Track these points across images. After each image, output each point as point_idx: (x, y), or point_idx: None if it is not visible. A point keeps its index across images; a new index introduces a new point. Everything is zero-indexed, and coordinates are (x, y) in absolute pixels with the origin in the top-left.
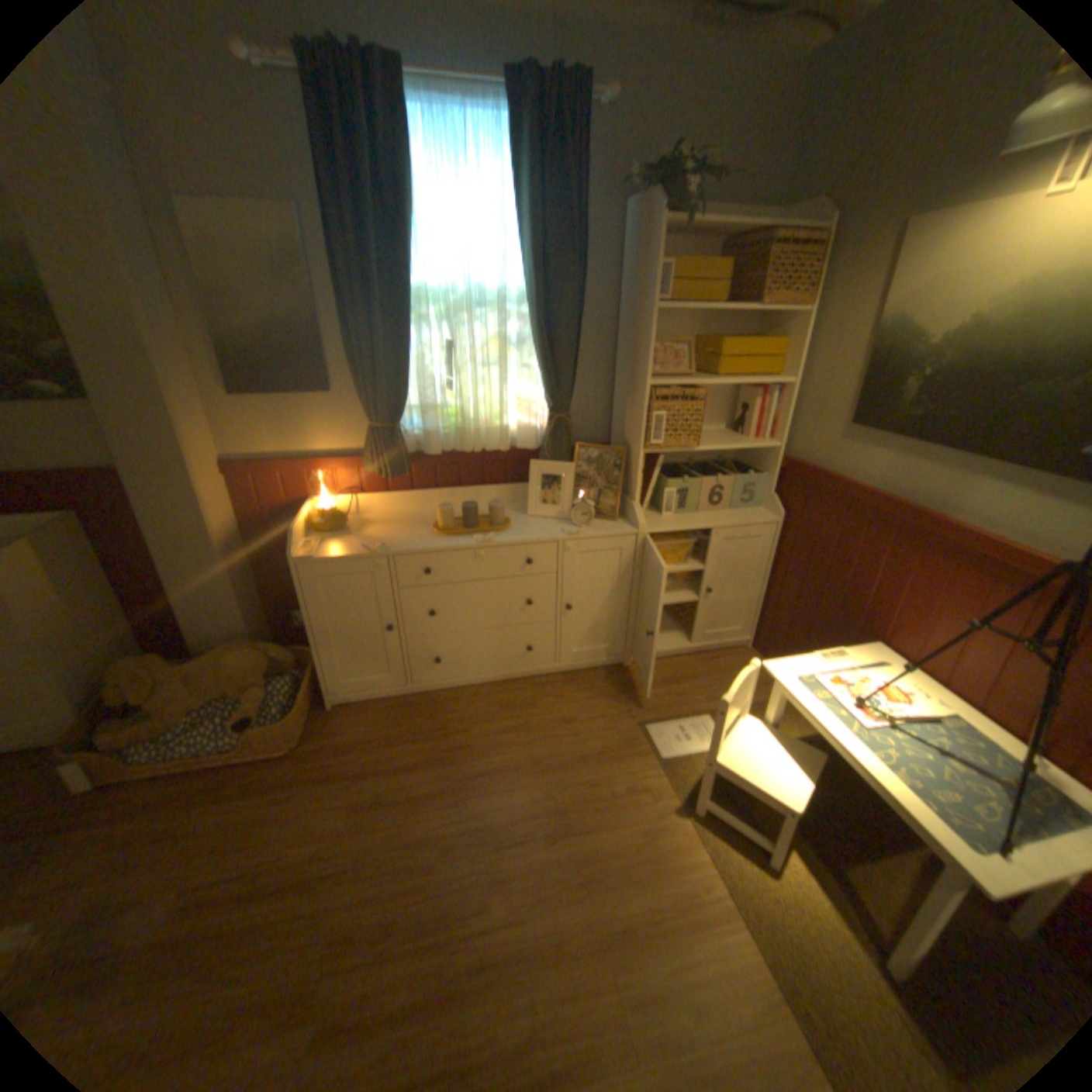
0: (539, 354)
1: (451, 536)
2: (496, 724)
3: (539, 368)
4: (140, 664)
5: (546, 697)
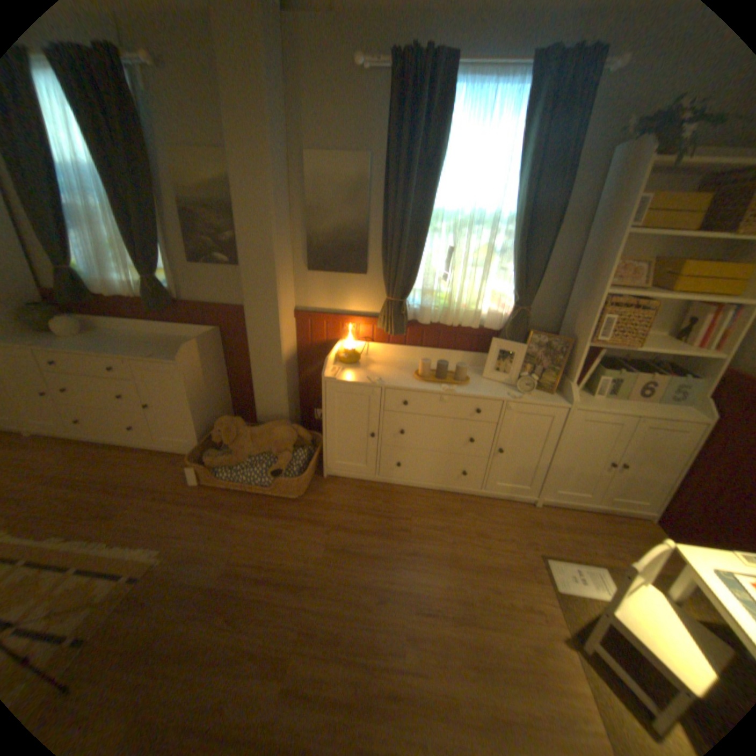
0: (517, 261)
1: (425, 382)
2: (430, 521)
3: (514, 271)
4: (233, 420)
5: (470, 512)
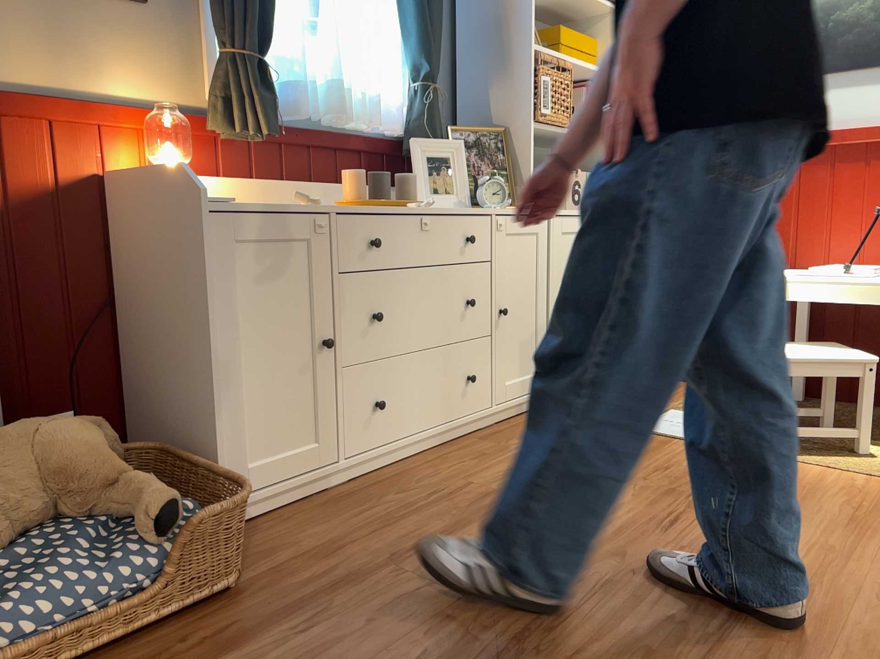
0: (416, 4)
1: (373, 207)
2: (491, 469)
3: (410, 25)
4: None
5: (509, 440)
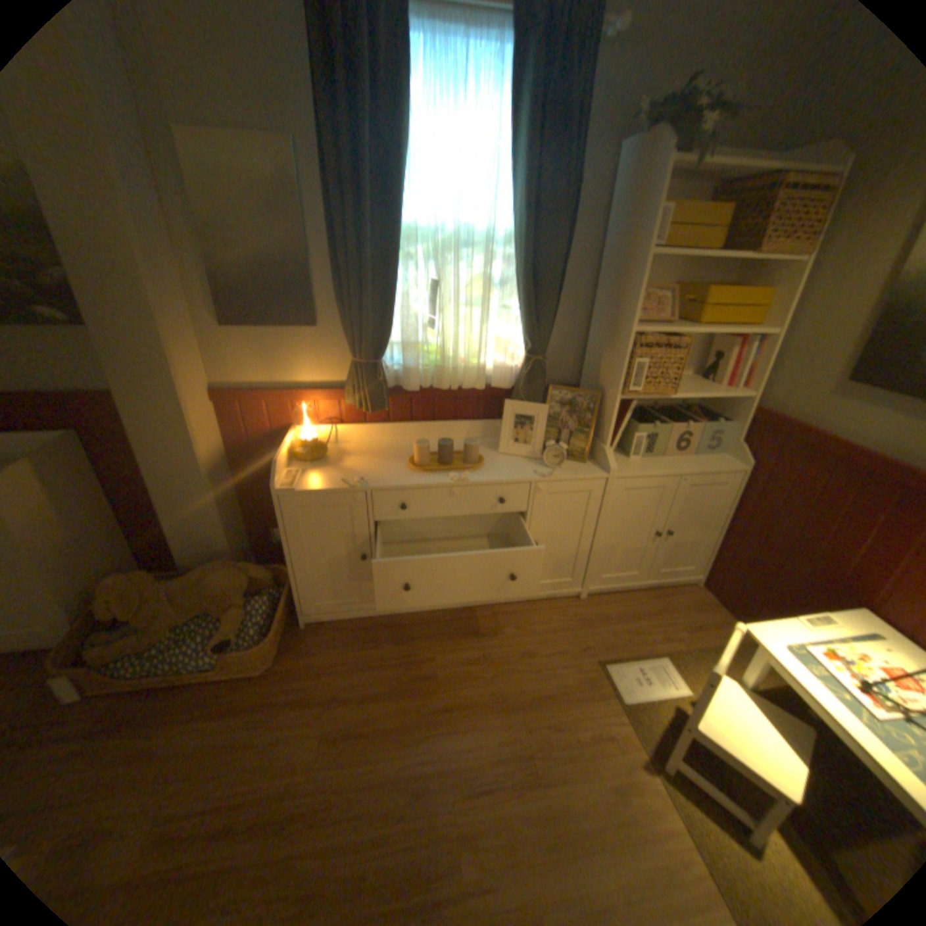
0: (523, 296)
1: (426, 472)
2: (460, 653)
3: (521, 310)
4: (130, 580)
5: (507, 627)
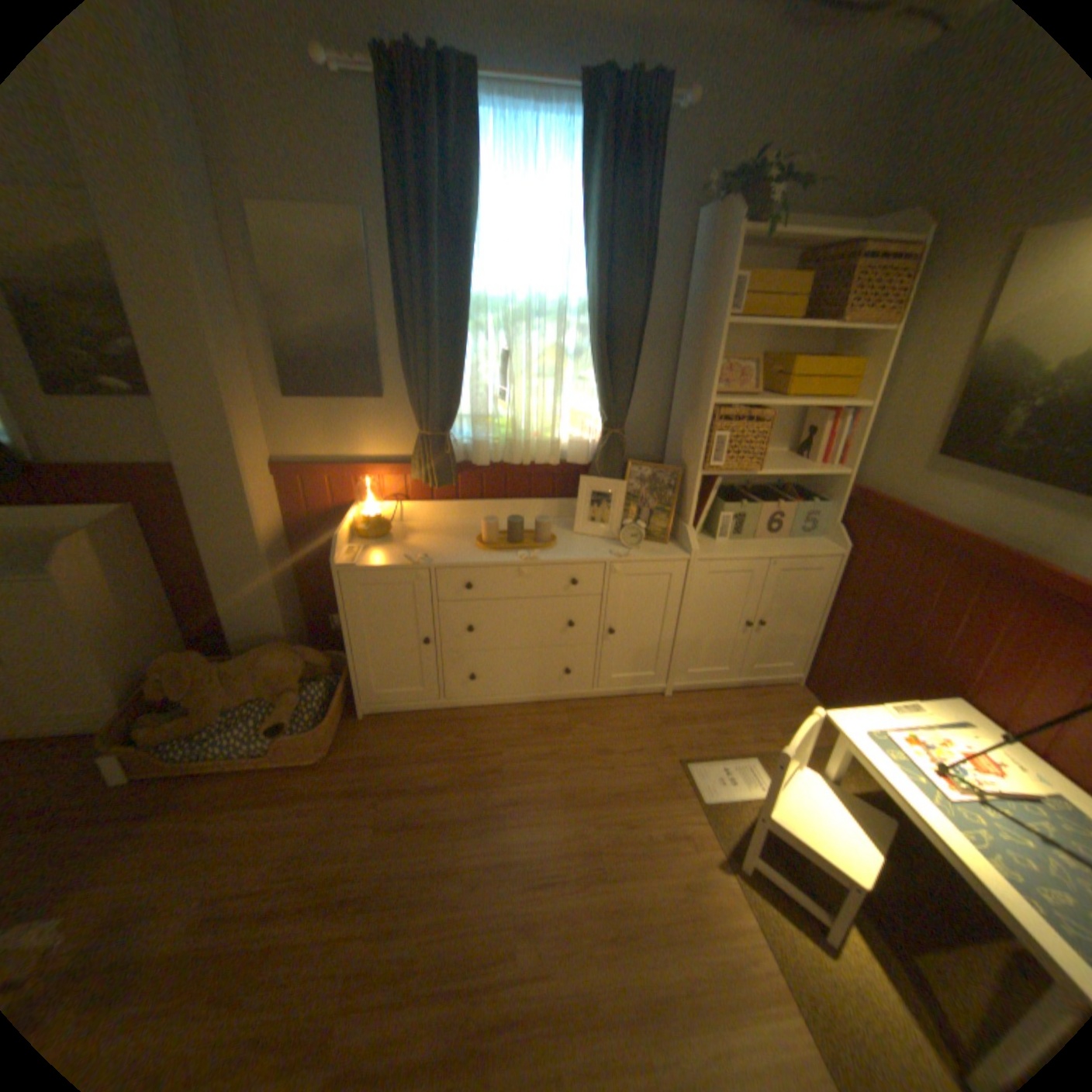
0: (597, 367)
1: (495, 551)
2: (529, 749)
3: (596, 381)
4: (182, 660)
5: (582, 724)
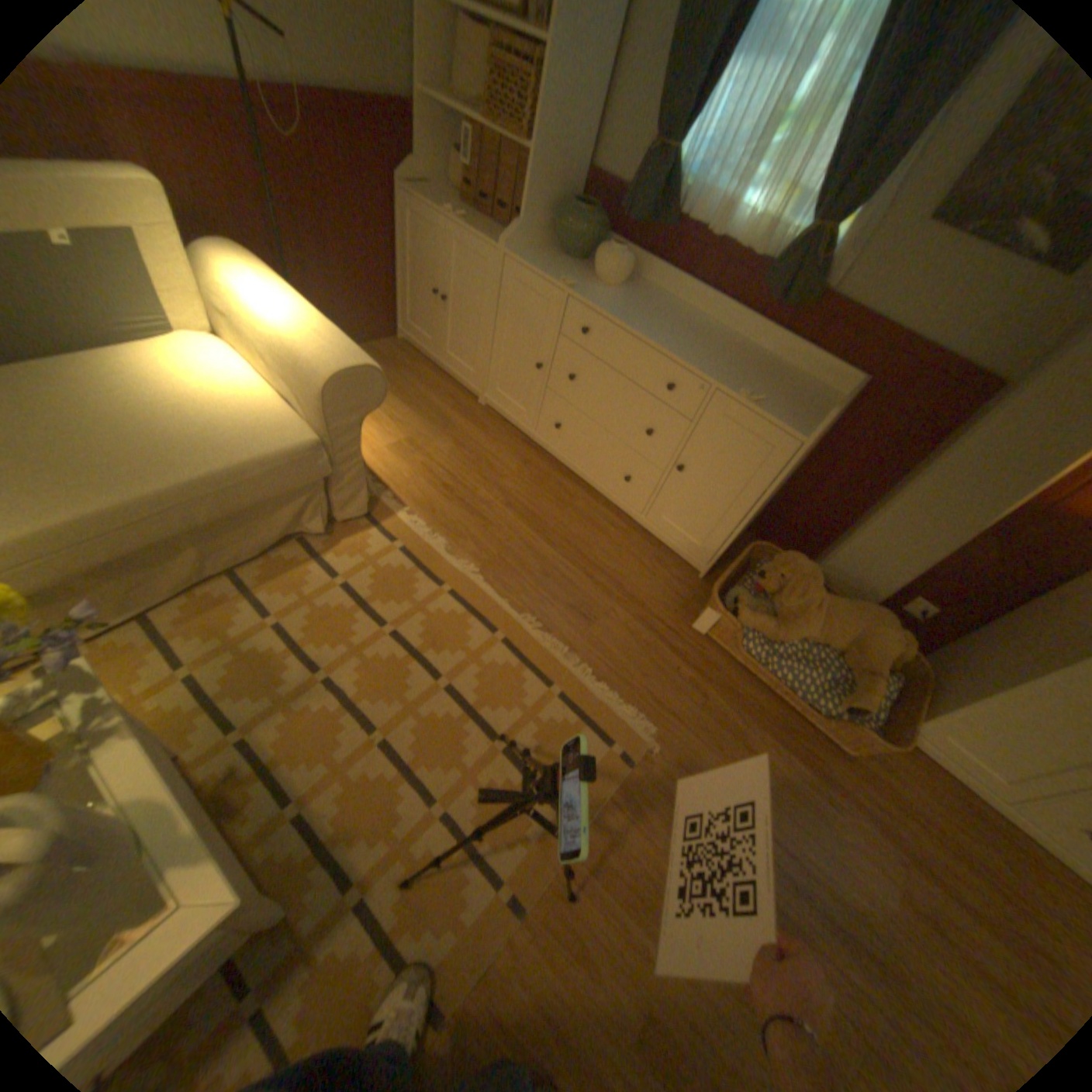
0: None
1: None
2: None
3: None
4: (812, 571)
5: None
